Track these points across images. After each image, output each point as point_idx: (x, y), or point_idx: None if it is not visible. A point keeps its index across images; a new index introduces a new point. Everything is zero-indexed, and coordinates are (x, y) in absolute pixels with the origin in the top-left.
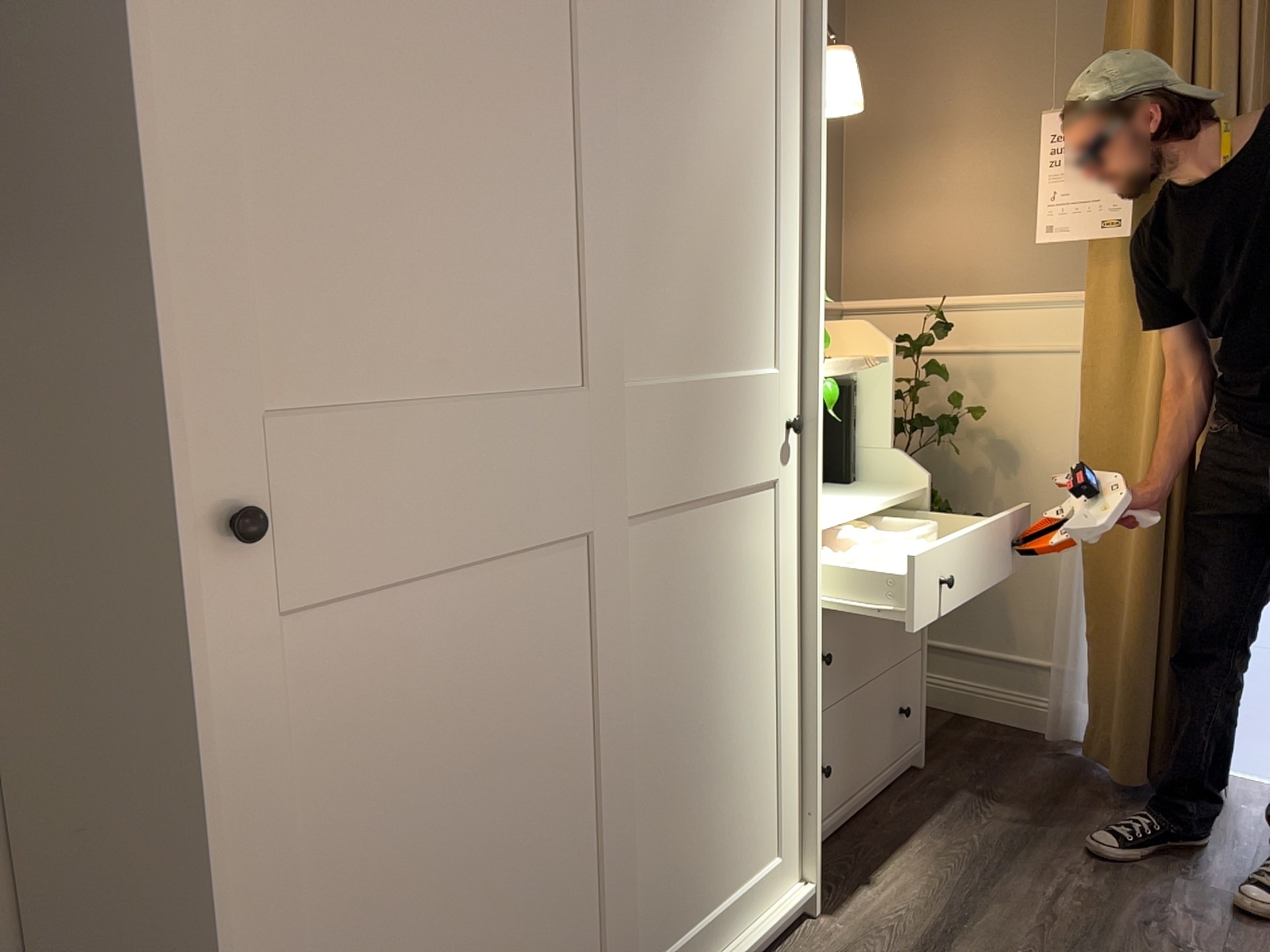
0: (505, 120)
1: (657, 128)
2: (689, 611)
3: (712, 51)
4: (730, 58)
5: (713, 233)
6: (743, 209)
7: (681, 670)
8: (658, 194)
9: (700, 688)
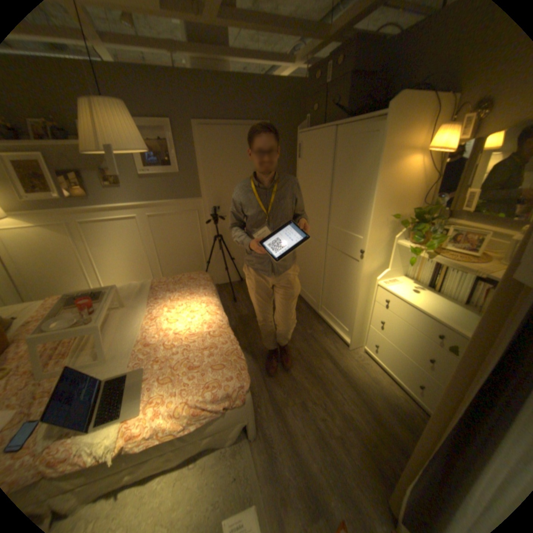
0: (316, 182)
1: (341, 179)
2: (337, 269)
3: (357, 159)
4: (362, 159)
5: (351, 201)
6: (361, 196)
7: (334, 277)
8: (340, 192)
9: (337, 284)
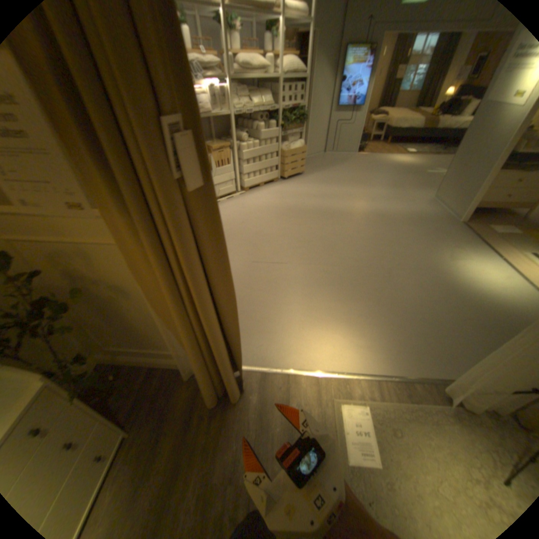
0: None
1: None
2: None
3: None
4: None
5: None
6: None
7: None
8: None
9: None
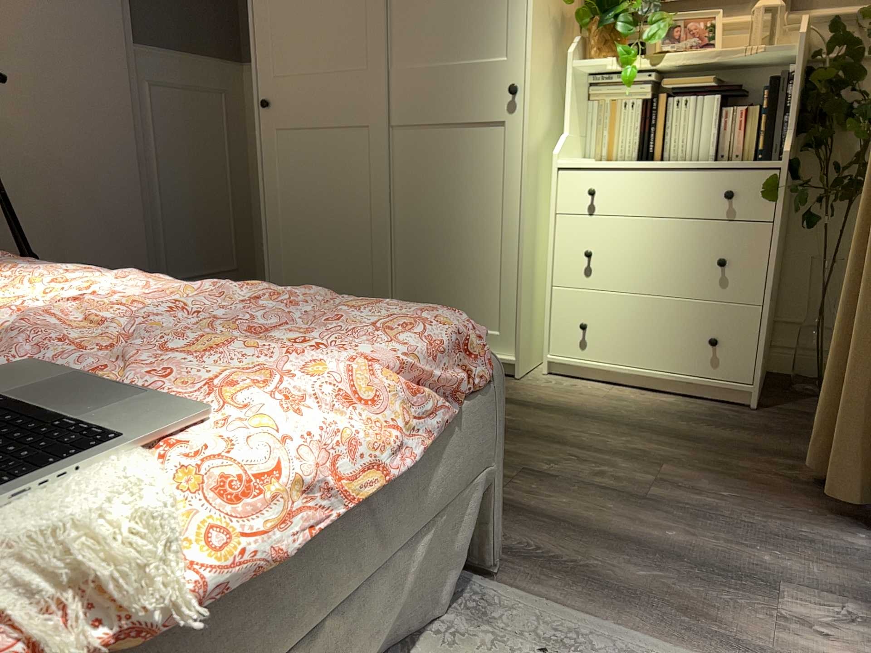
0: None
1: None
2: (434, 181)
3: None
4: None
5: None
6: None
7: (428, 209)
8: None
9: (441, 224)
